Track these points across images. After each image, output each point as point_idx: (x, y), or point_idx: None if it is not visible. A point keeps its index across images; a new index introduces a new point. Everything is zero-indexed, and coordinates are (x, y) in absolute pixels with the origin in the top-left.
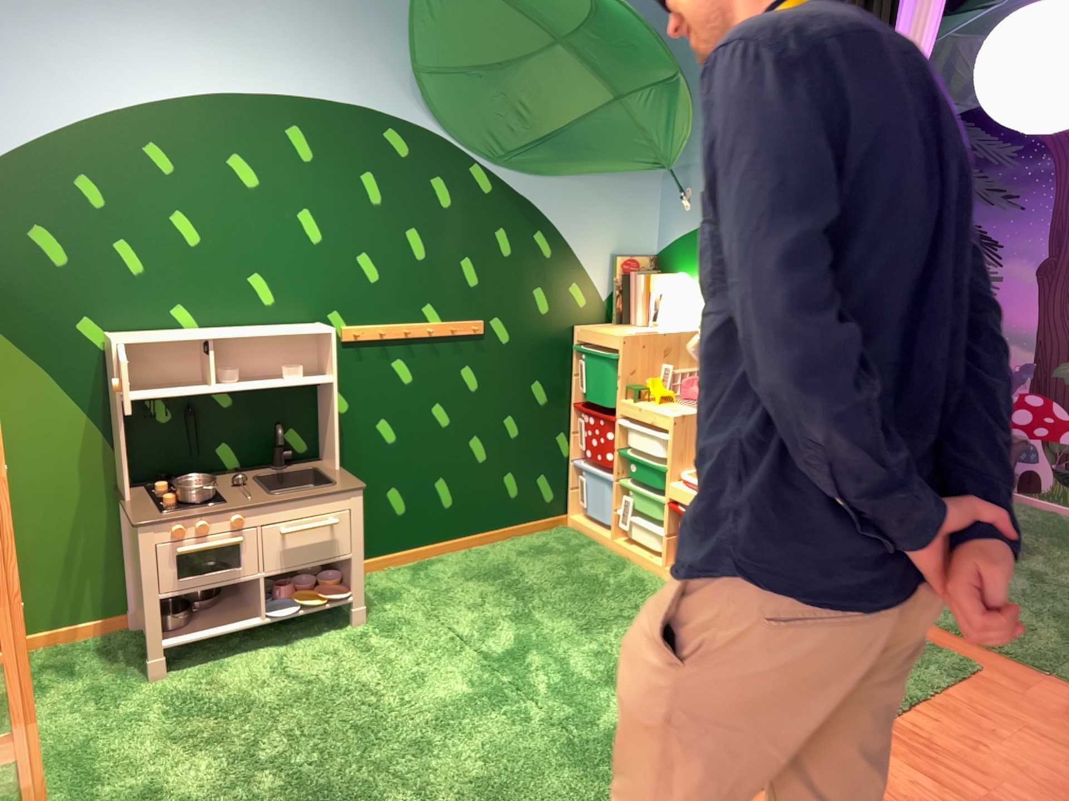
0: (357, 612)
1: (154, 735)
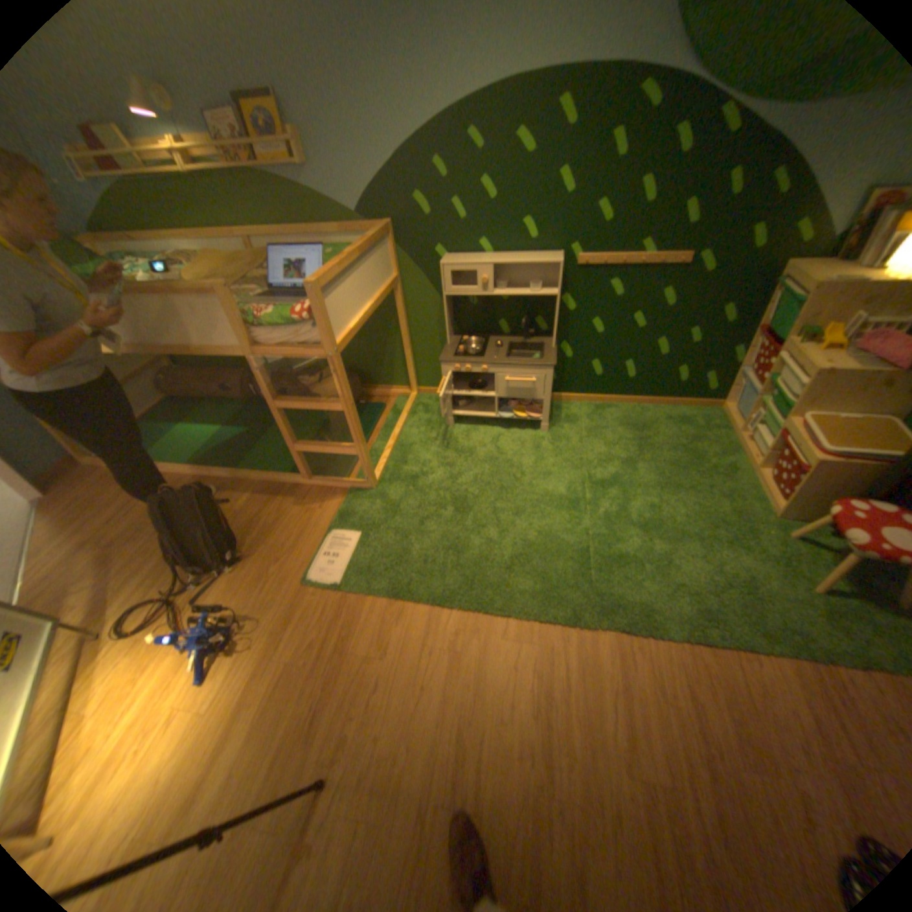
0: (542, 426)
1: (432, 452)
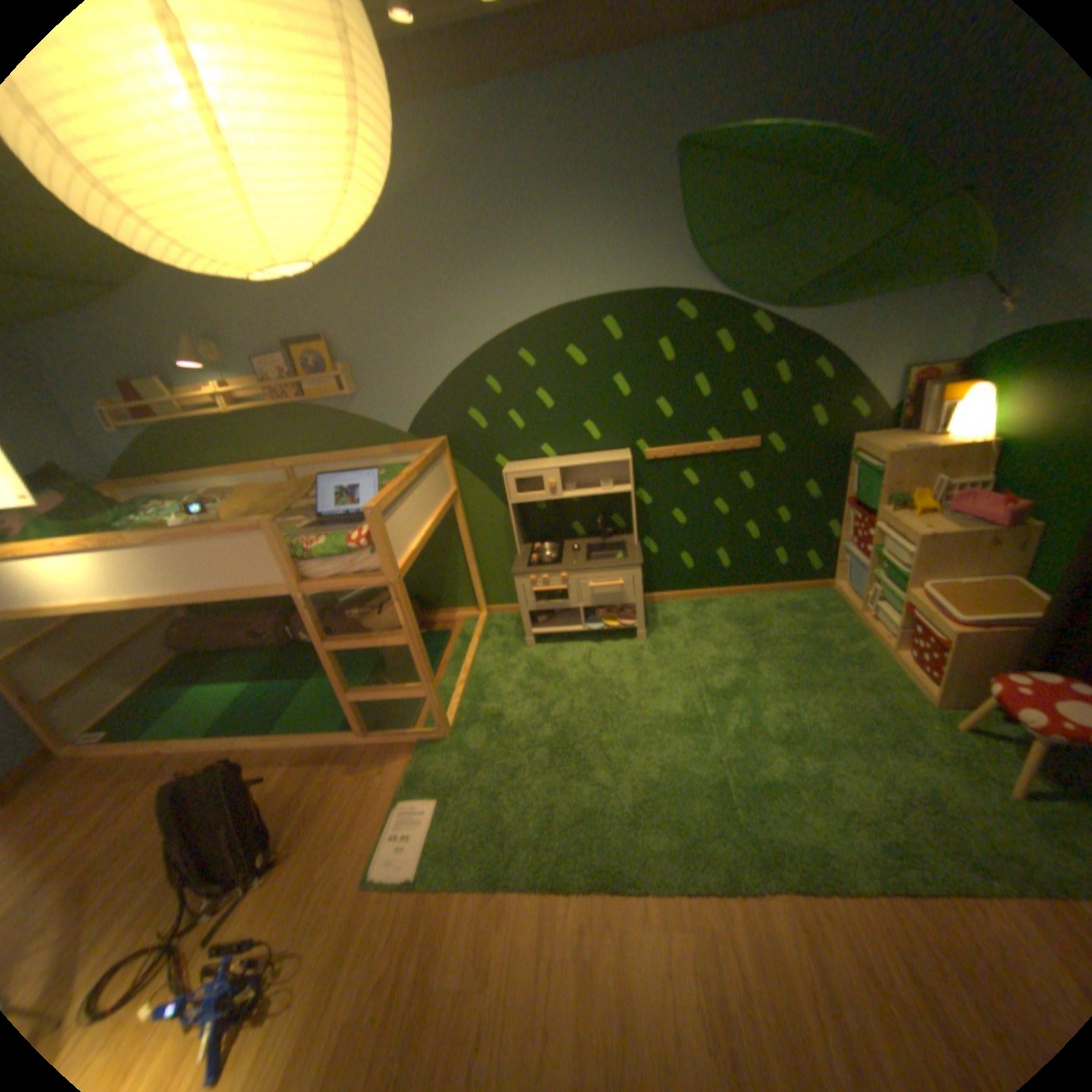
0: (639, 634)
1: (515, 682)
